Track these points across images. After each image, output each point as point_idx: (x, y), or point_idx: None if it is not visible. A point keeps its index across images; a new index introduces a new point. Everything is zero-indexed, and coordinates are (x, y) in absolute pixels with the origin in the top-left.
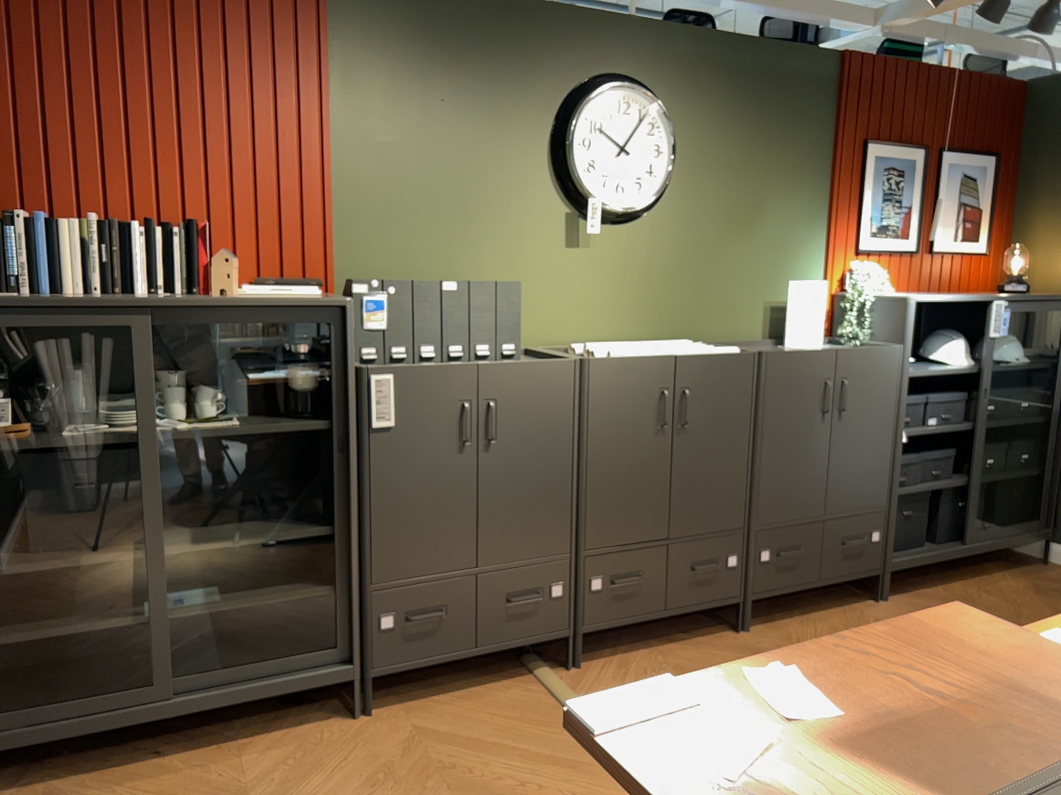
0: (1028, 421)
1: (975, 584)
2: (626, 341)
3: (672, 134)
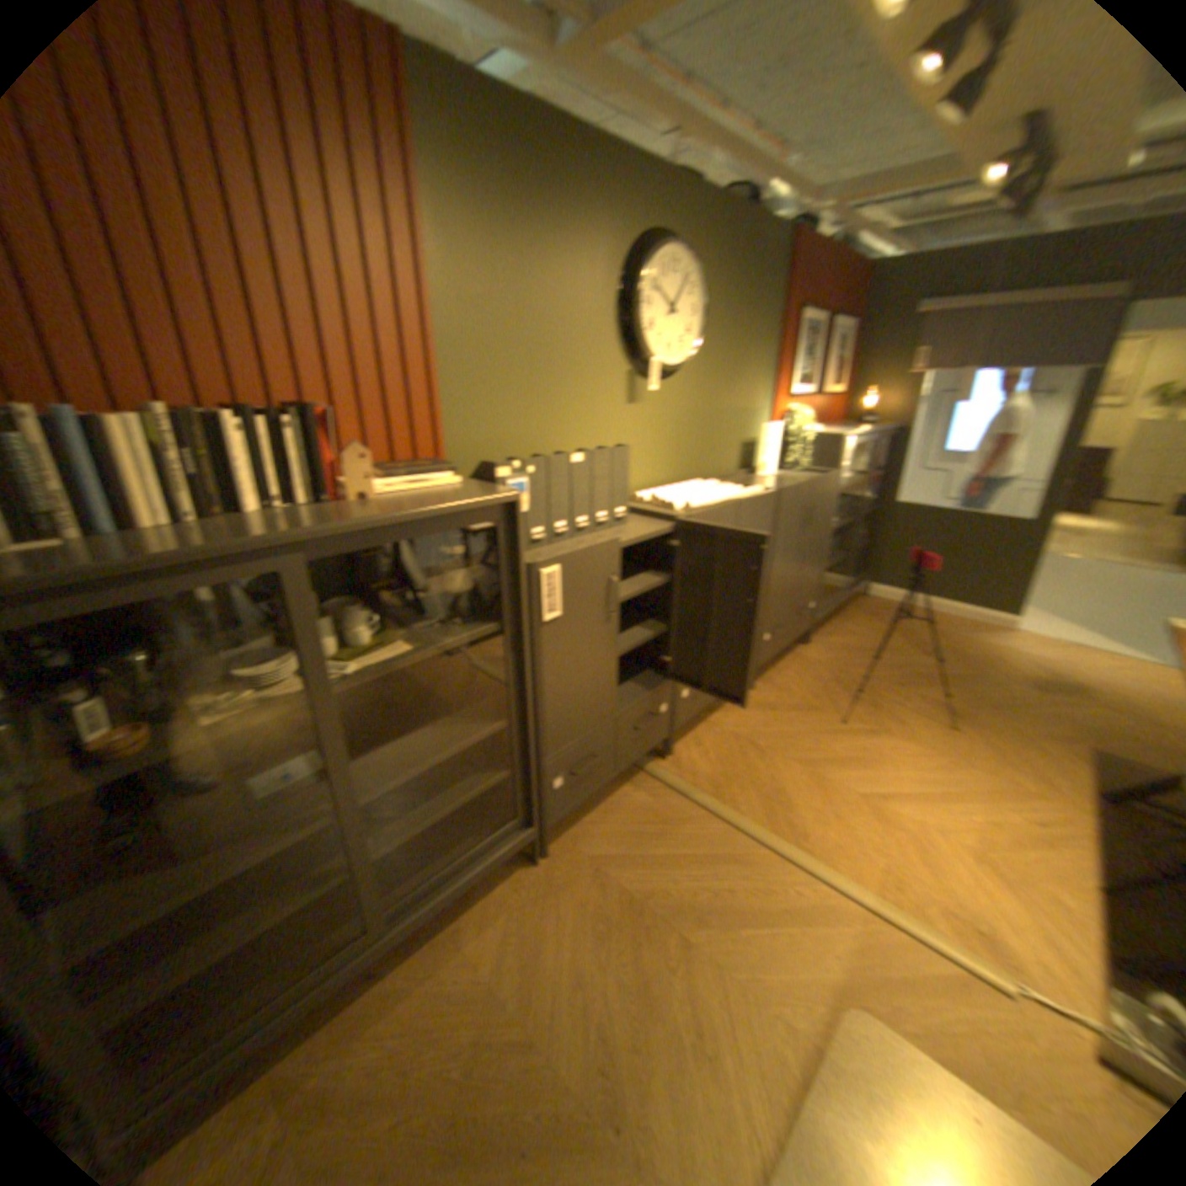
0: (871, 510)
1: (844, 619)
2: (664, 484)
3: (698, 293)
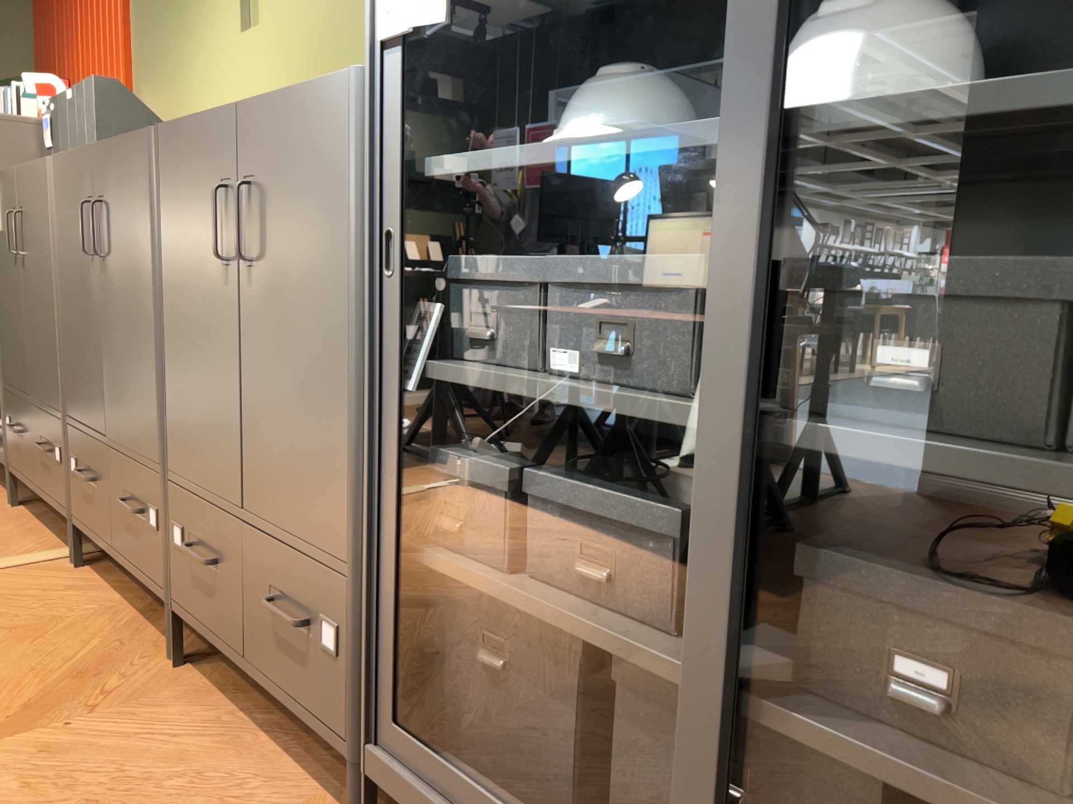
0: None
1: None
2: None
3: None
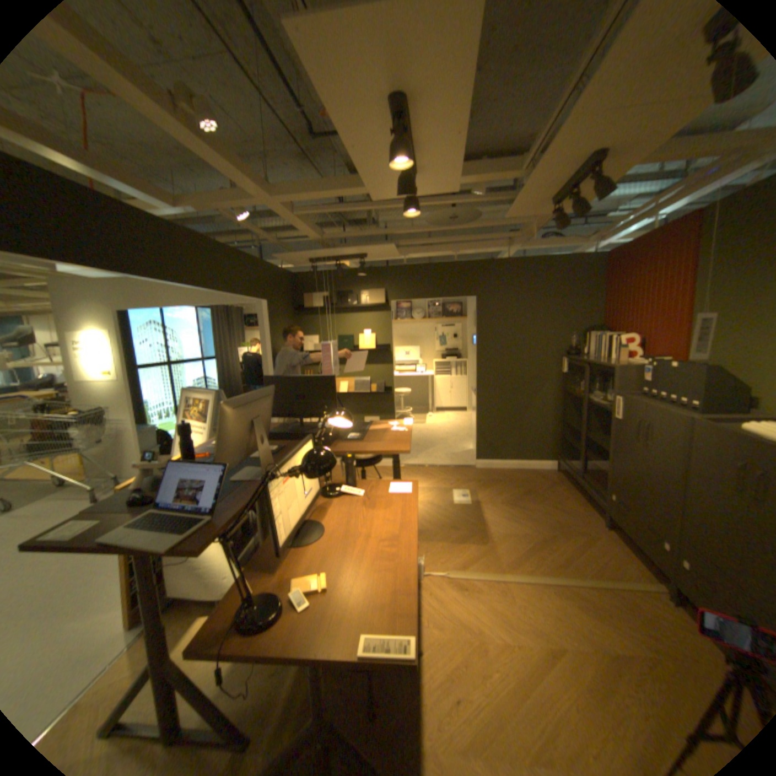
0: None
1: None
2: None
3: None
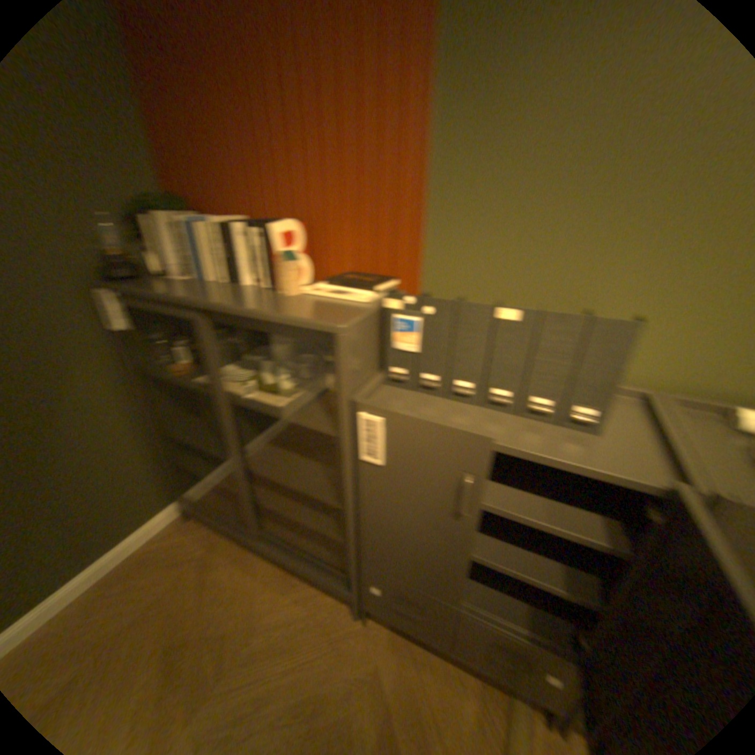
0: None
1: None
2: None
3: None
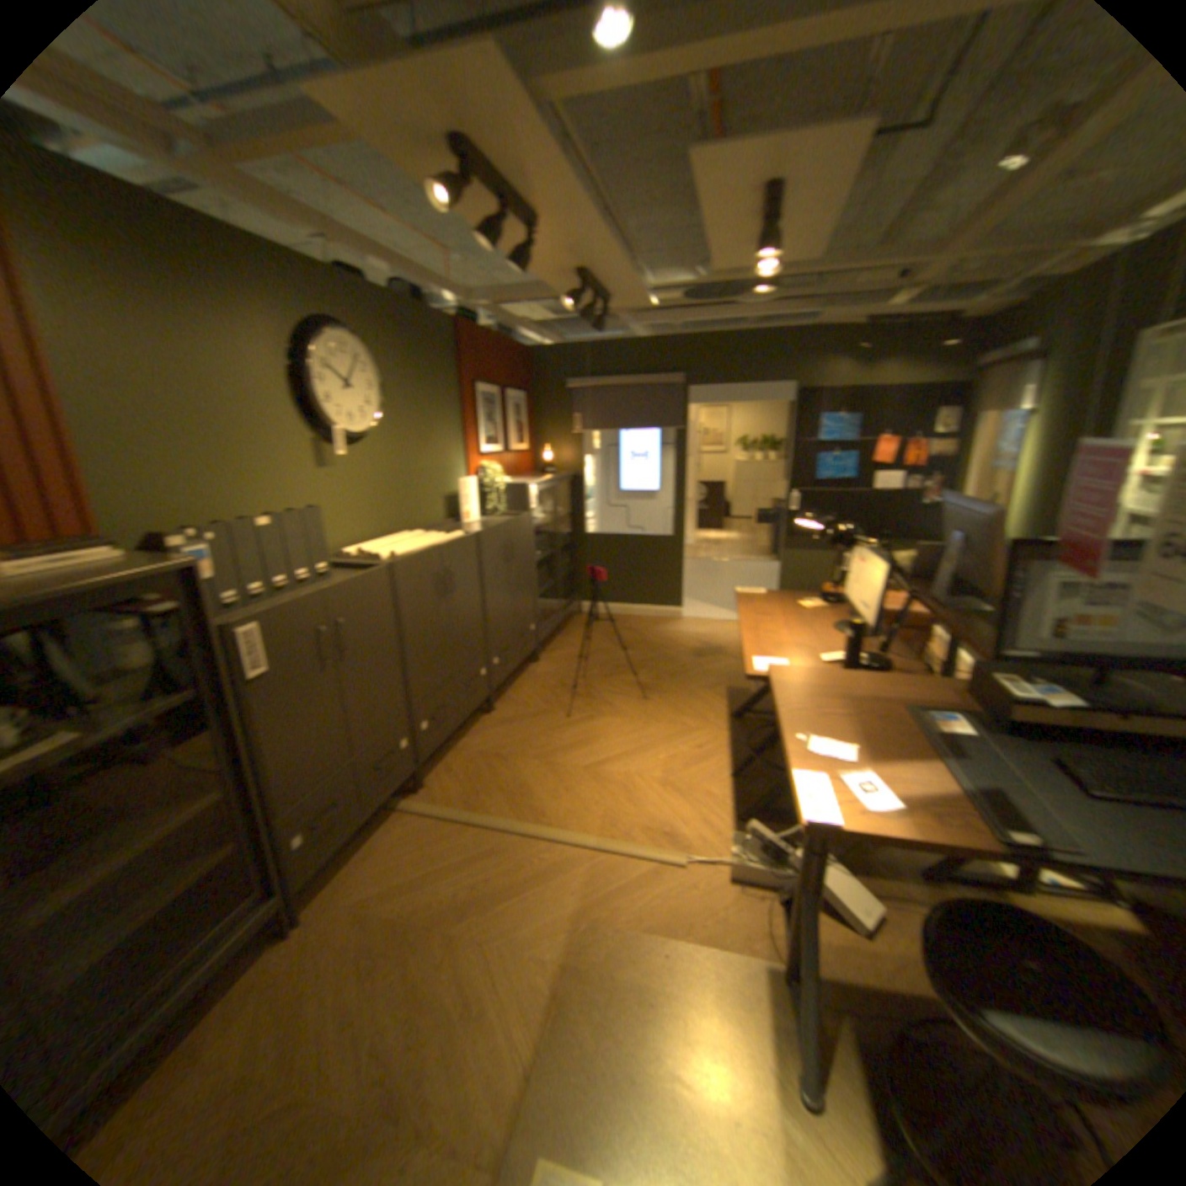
0: (565, 543)
1: (563, 635)
2: (369, 539)
3: (369, 371)
